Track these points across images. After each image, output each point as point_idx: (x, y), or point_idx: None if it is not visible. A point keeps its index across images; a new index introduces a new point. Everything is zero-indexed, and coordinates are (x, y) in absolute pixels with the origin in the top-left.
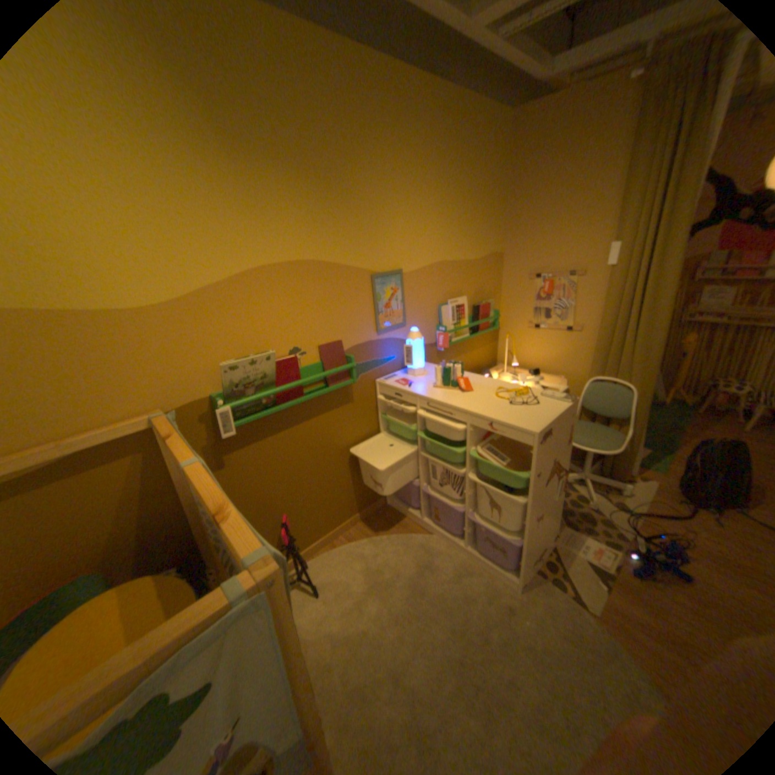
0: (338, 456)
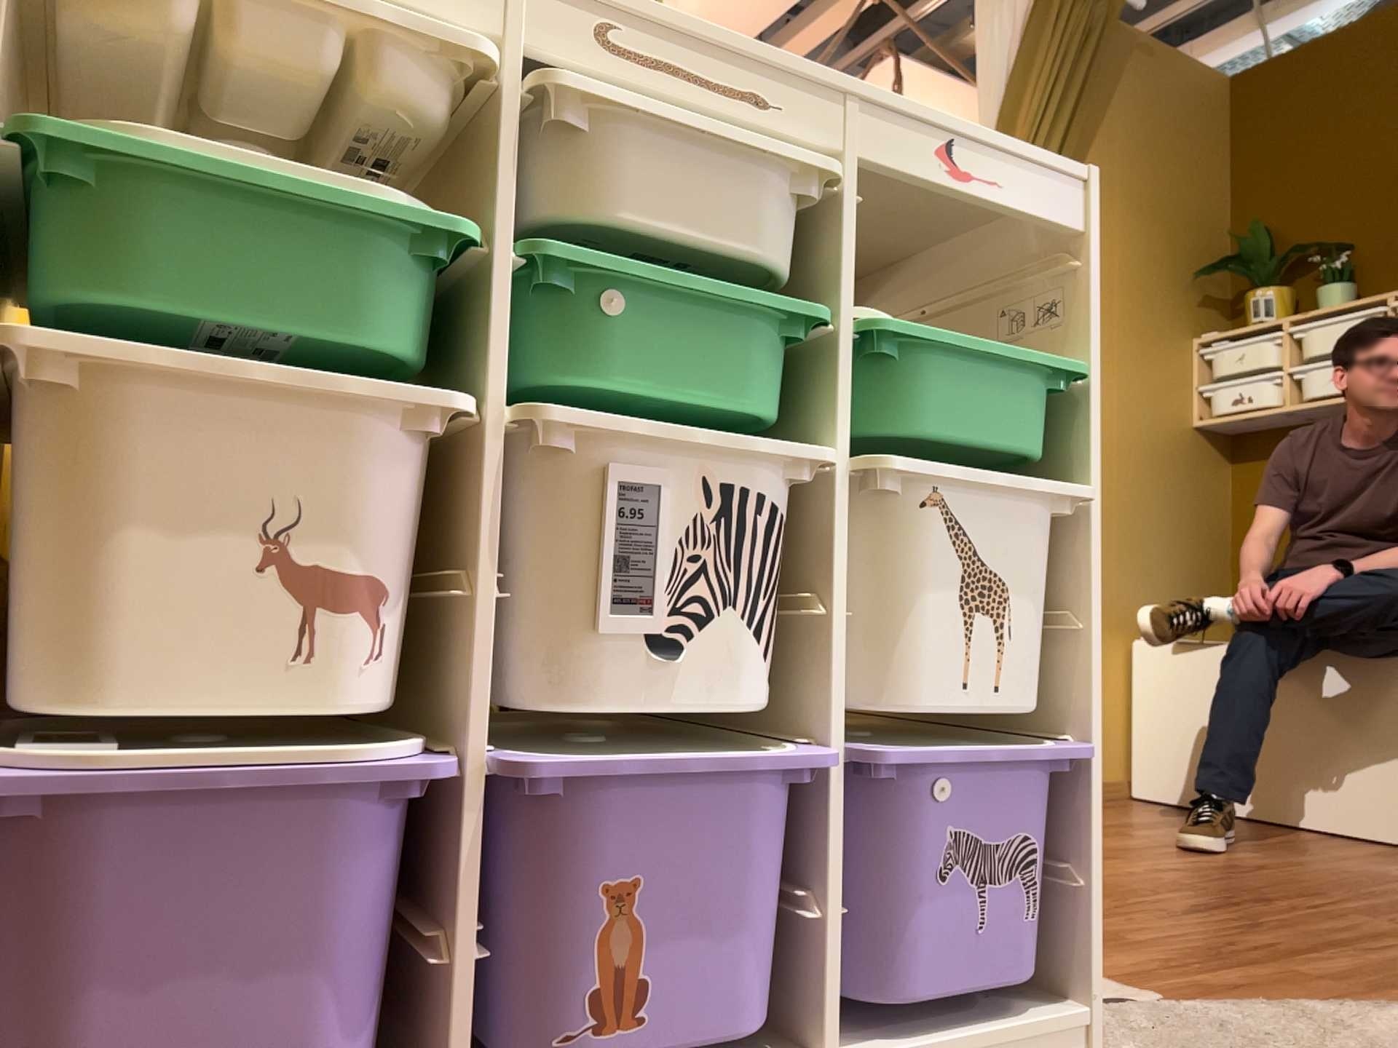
0: None
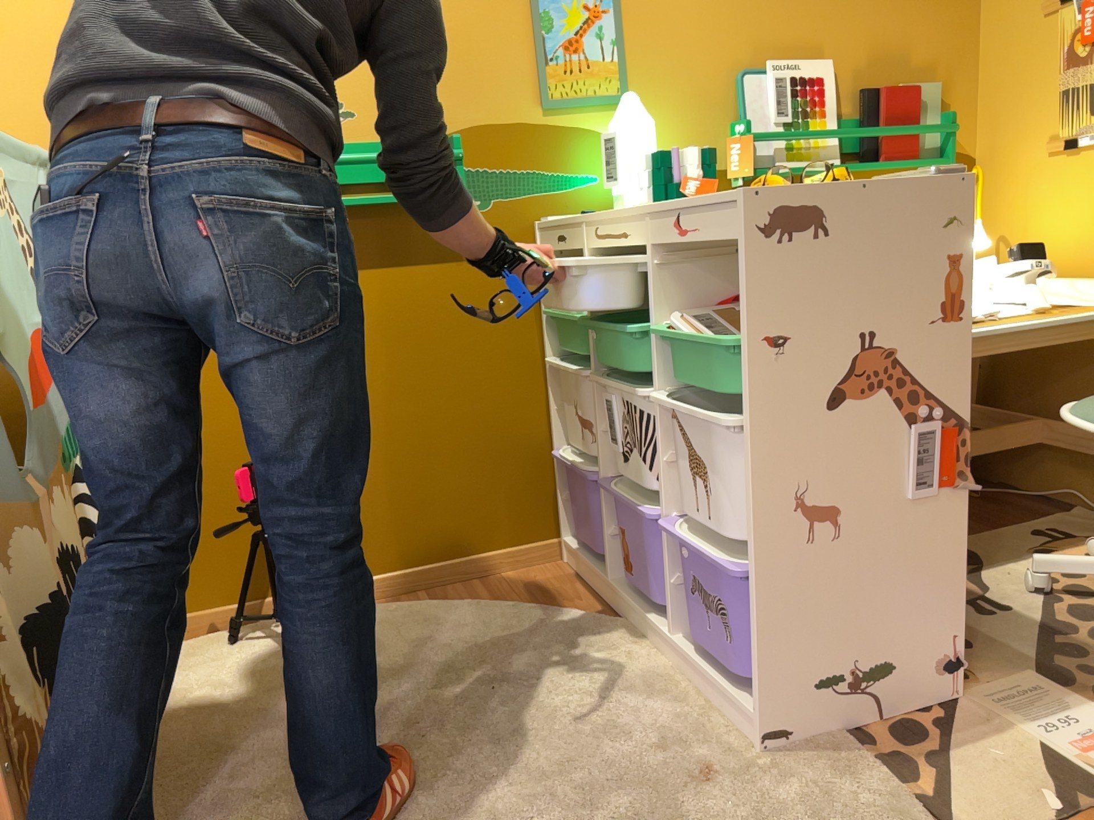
0: (424, 380)
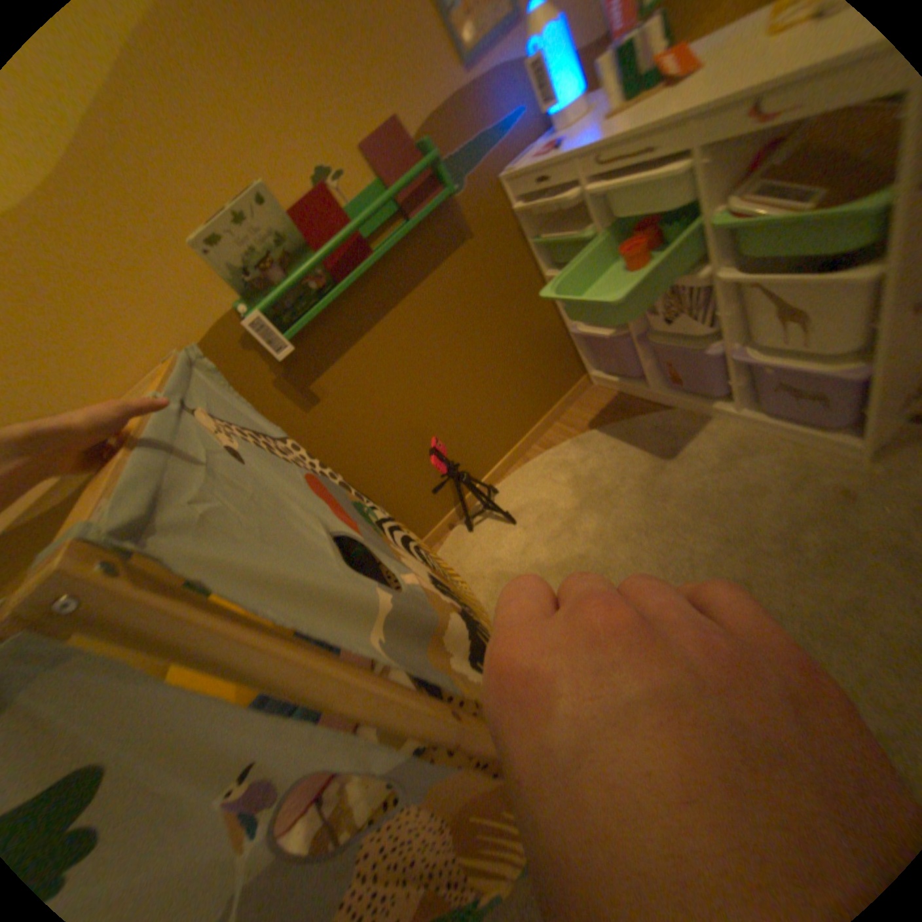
0: (483, 336)
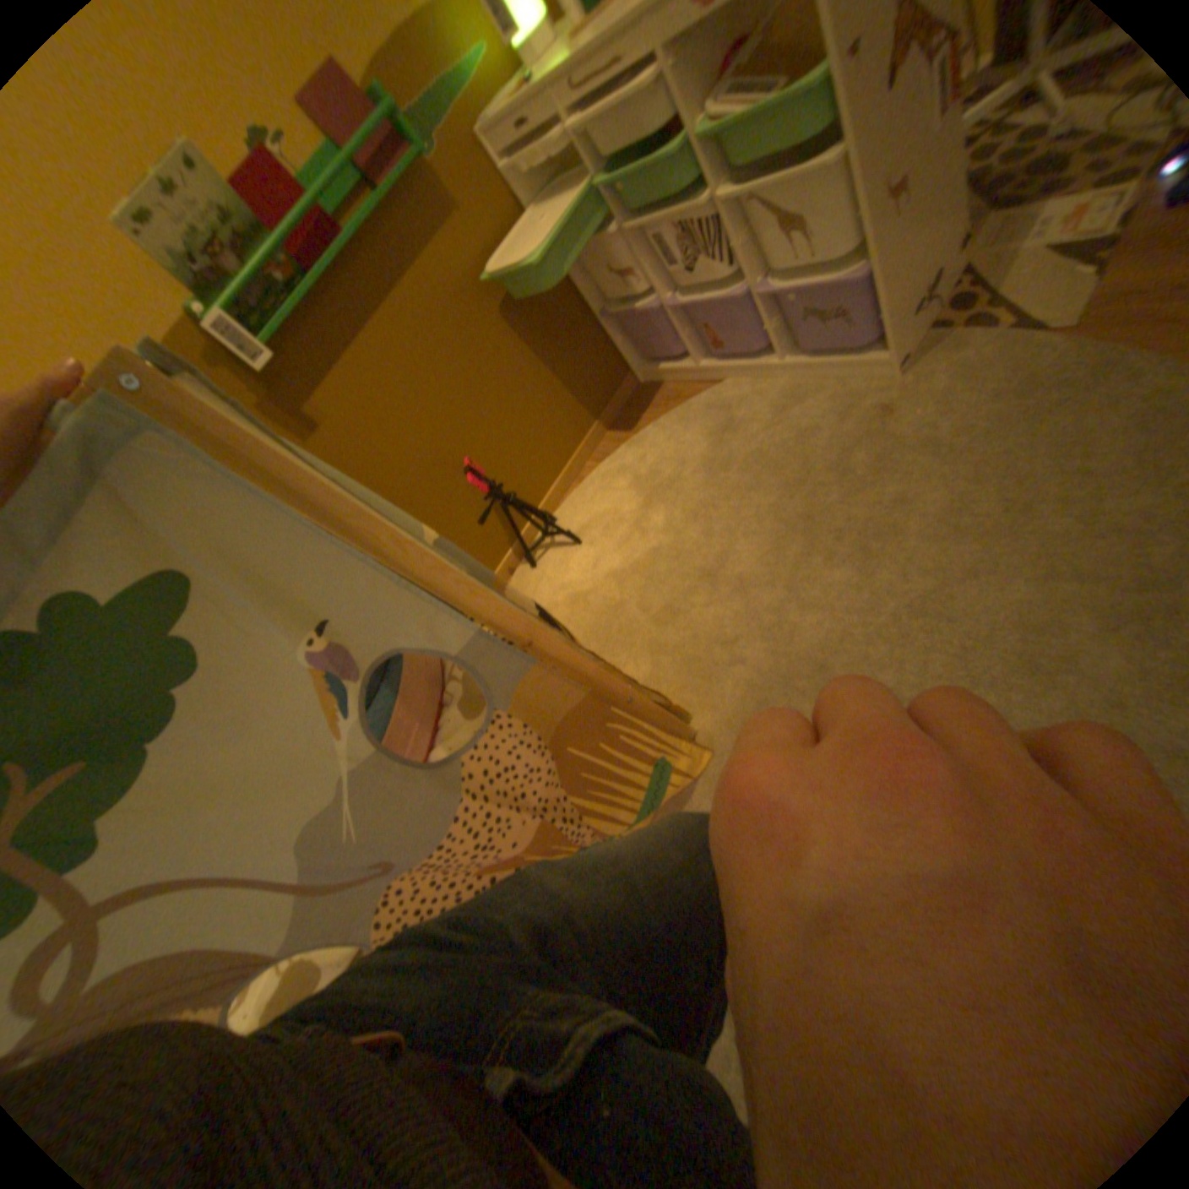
0: (497, 332)
